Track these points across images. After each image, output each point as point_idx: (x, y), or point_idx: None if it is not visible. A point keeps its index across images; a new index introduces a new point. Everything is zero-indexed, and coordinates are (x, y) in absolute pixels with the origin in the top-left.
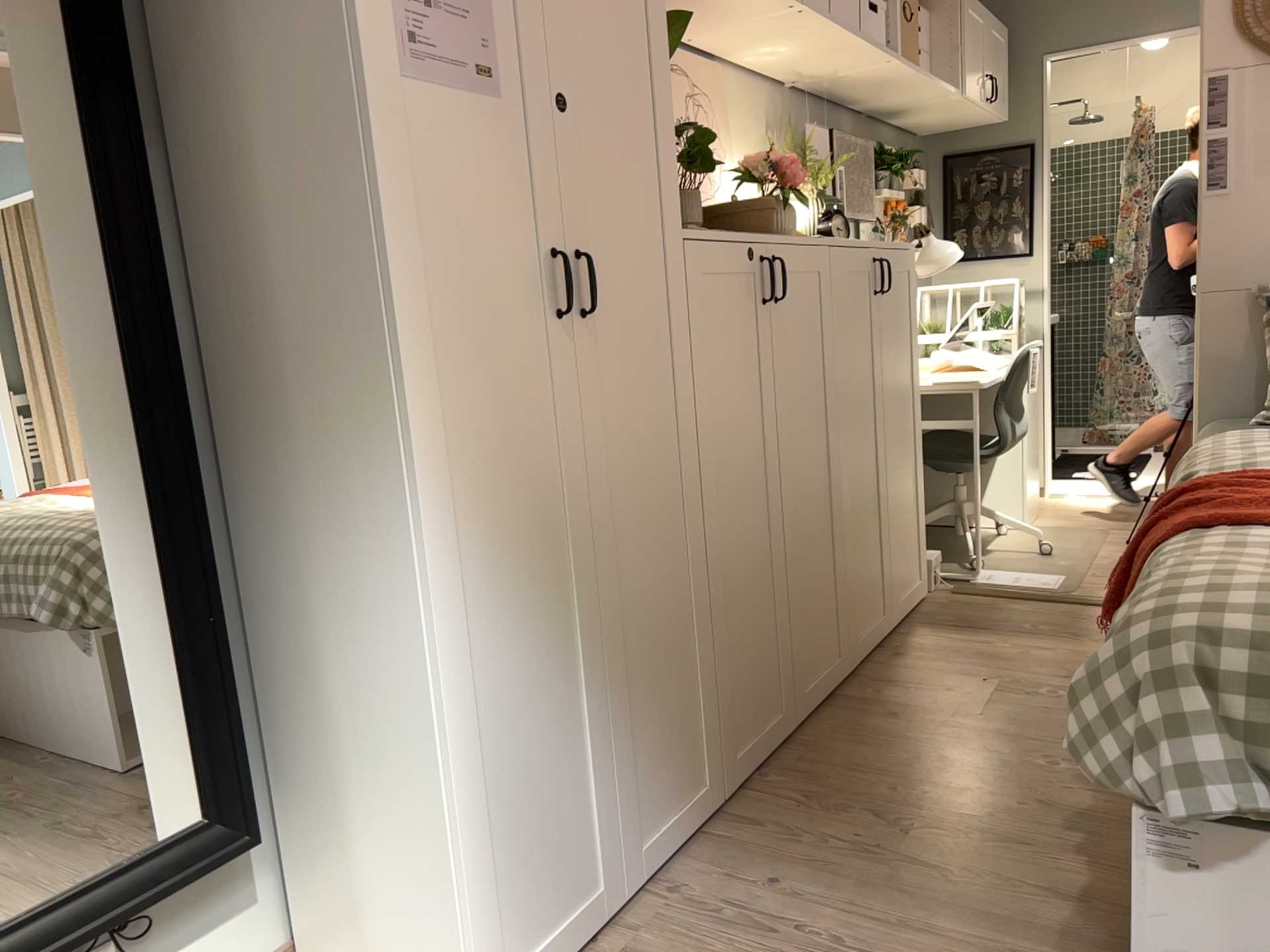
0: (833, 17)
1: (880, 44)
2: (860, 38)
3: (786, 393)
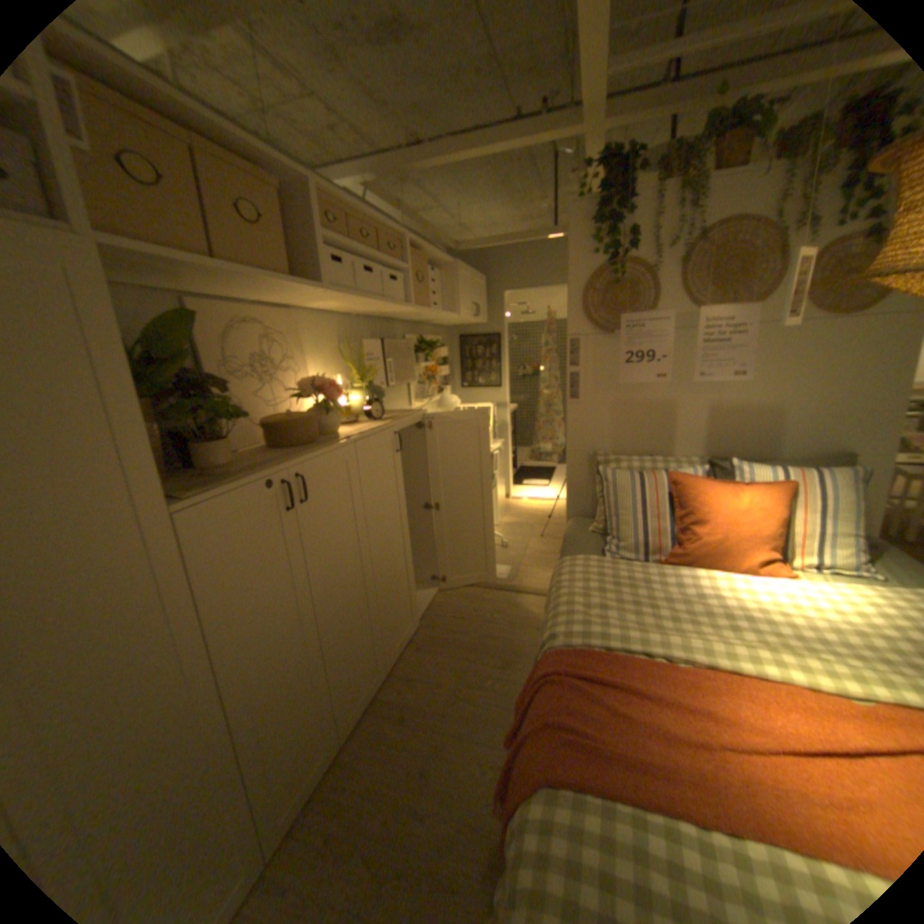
0: (356, 290)
1: (398, 300)
2: (381, 299)
3: (316, 555)
